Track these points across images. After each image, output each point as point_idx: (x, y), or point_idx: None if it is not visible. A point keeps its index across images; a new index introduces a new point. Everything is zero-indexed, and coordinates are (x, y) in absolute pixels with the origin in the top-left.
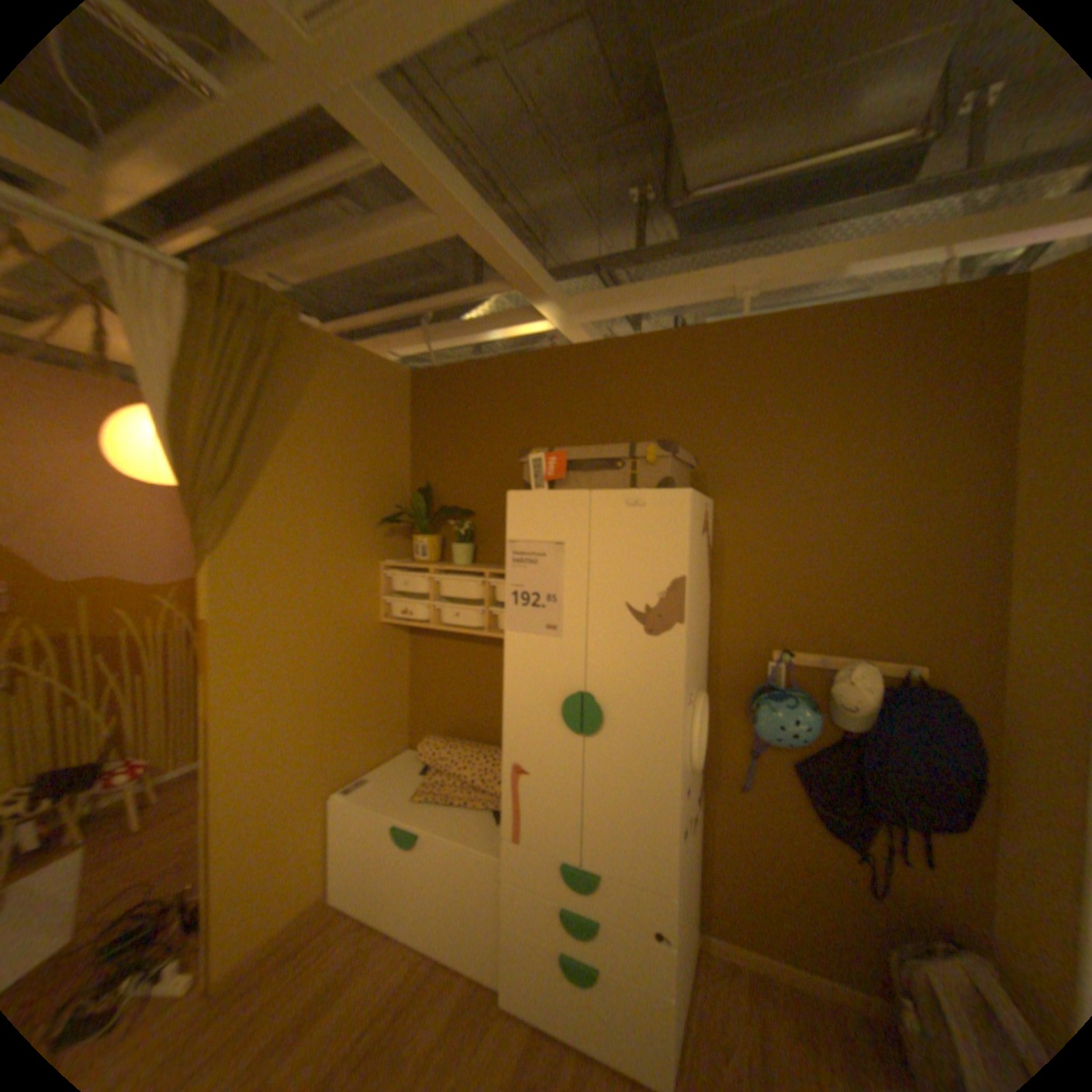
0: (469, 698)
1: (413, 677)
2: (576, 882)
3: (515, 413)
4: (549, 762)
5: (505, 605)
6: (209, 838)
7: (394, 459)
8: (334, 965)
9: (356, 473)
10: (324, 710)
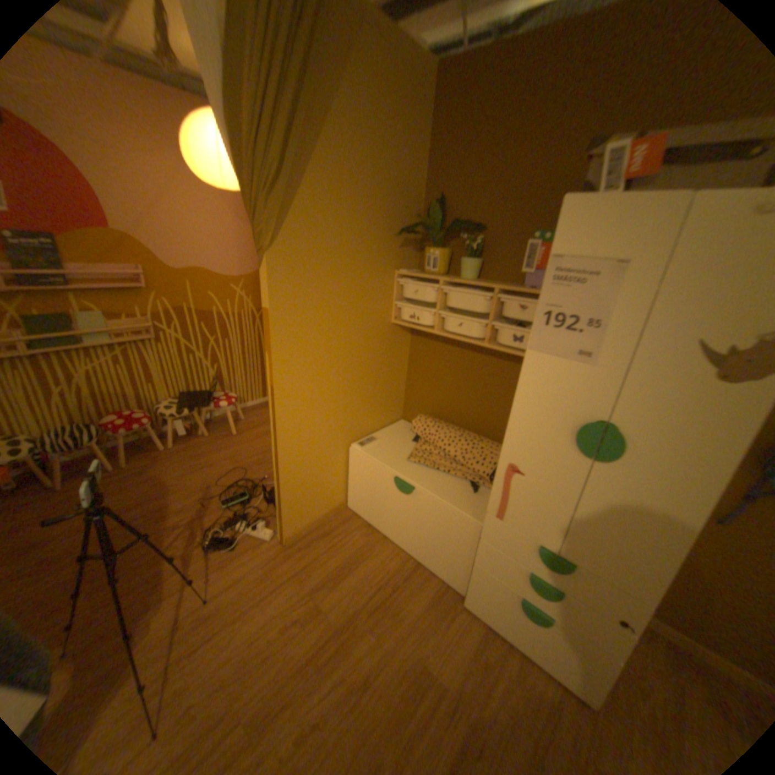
0: (455, 392)
1: (411, 369)
2: (553, 563)
3: (557, 105)
4: (549, 471)
5: (533, 324)
6: (279, 462)
7: (415, 168)
8: (354, 547)
9: (382, 181)
10: (349, 386)
